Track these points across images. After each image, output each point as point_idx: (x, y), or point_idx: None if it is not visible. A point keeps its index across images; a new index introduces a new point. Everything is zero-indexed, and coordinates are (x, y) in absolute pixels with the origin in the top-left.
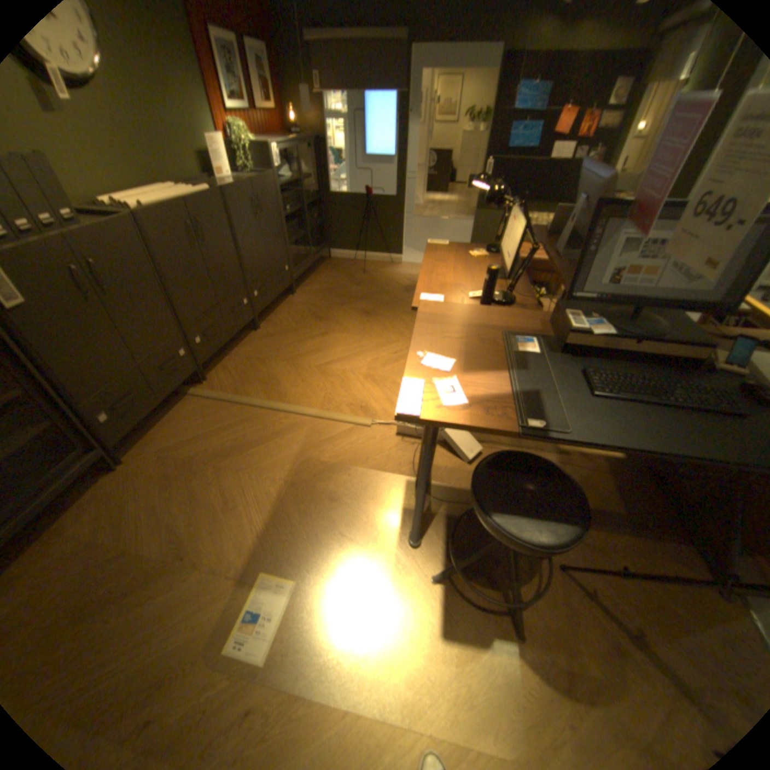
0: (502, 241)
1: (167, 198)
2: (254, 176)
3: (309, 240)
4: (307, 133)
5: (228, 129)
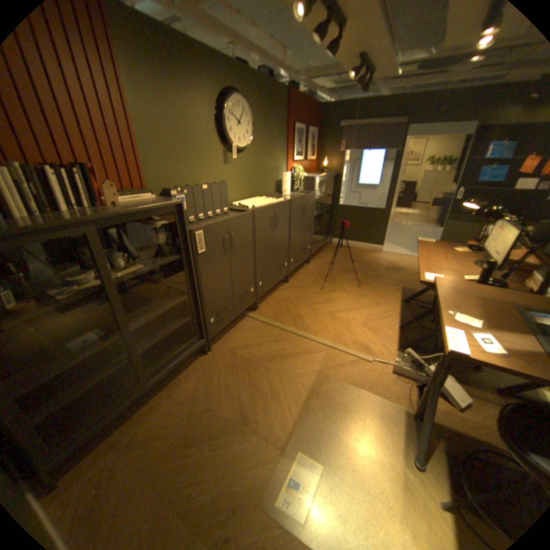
0: (484, 244)
1: (265, 205)
2: (305, 194)
3: (321, 231)
4: (332, 172)
5: (293, 170)
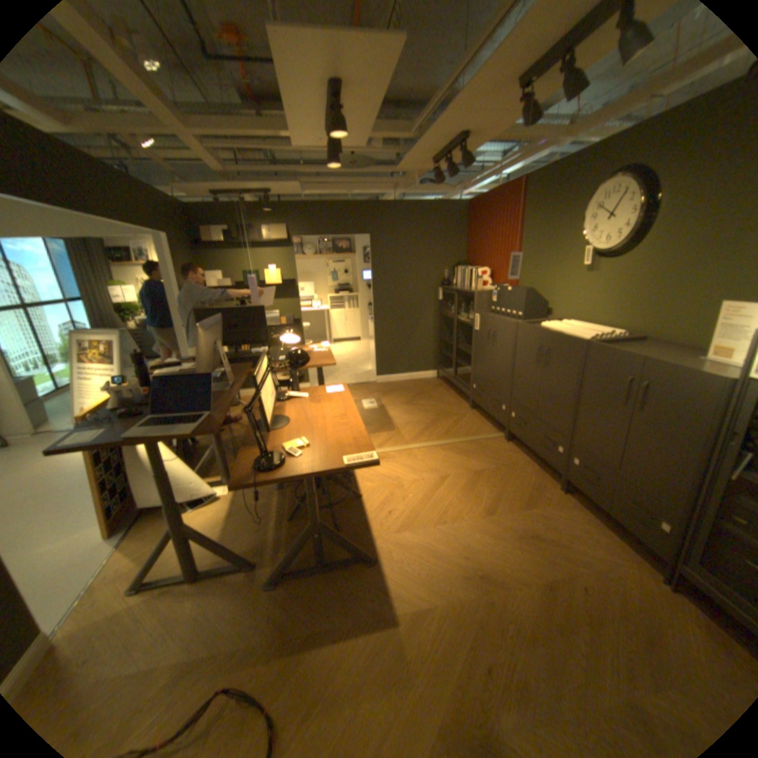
0: (268, 425)
1: (554, 329)
2: (670, 361)
3: None
4: None
5: None
